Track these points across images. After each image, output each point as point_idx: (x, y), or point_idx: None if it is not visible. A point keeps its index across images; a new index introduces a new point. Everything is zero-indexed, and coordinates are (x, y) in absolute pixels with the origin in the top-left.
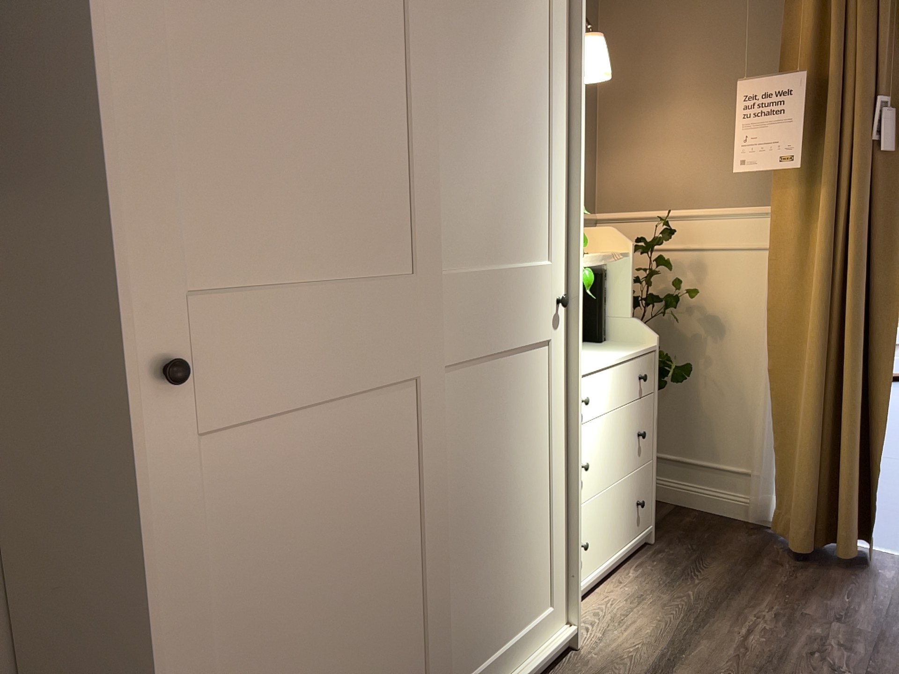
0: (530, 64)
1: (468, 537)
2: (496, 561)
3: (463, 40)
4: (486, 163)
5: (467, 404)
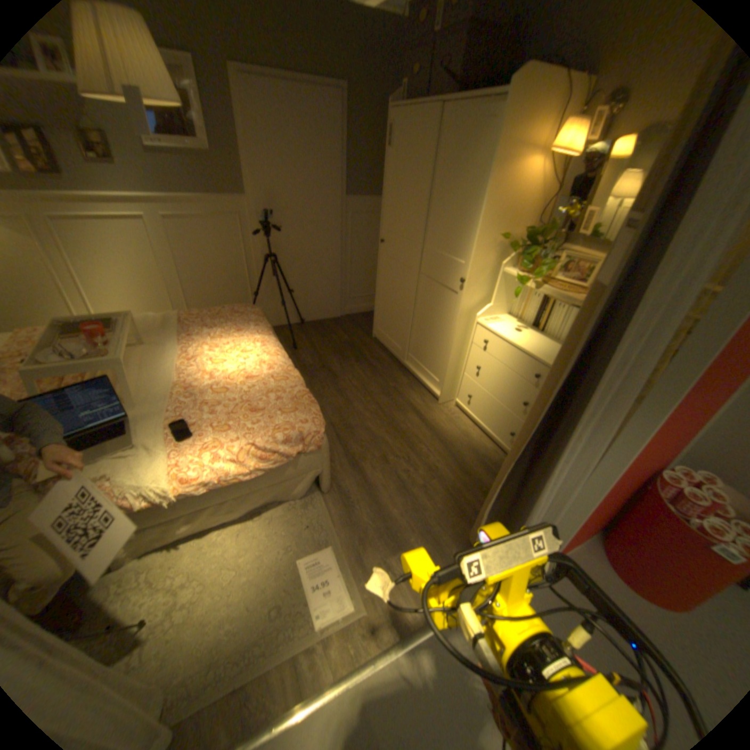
0: (473, 176)
1: (421, 324)
2: (426, 341)
3: (446, 172)
4: (446, 216)
5: (427, 288)
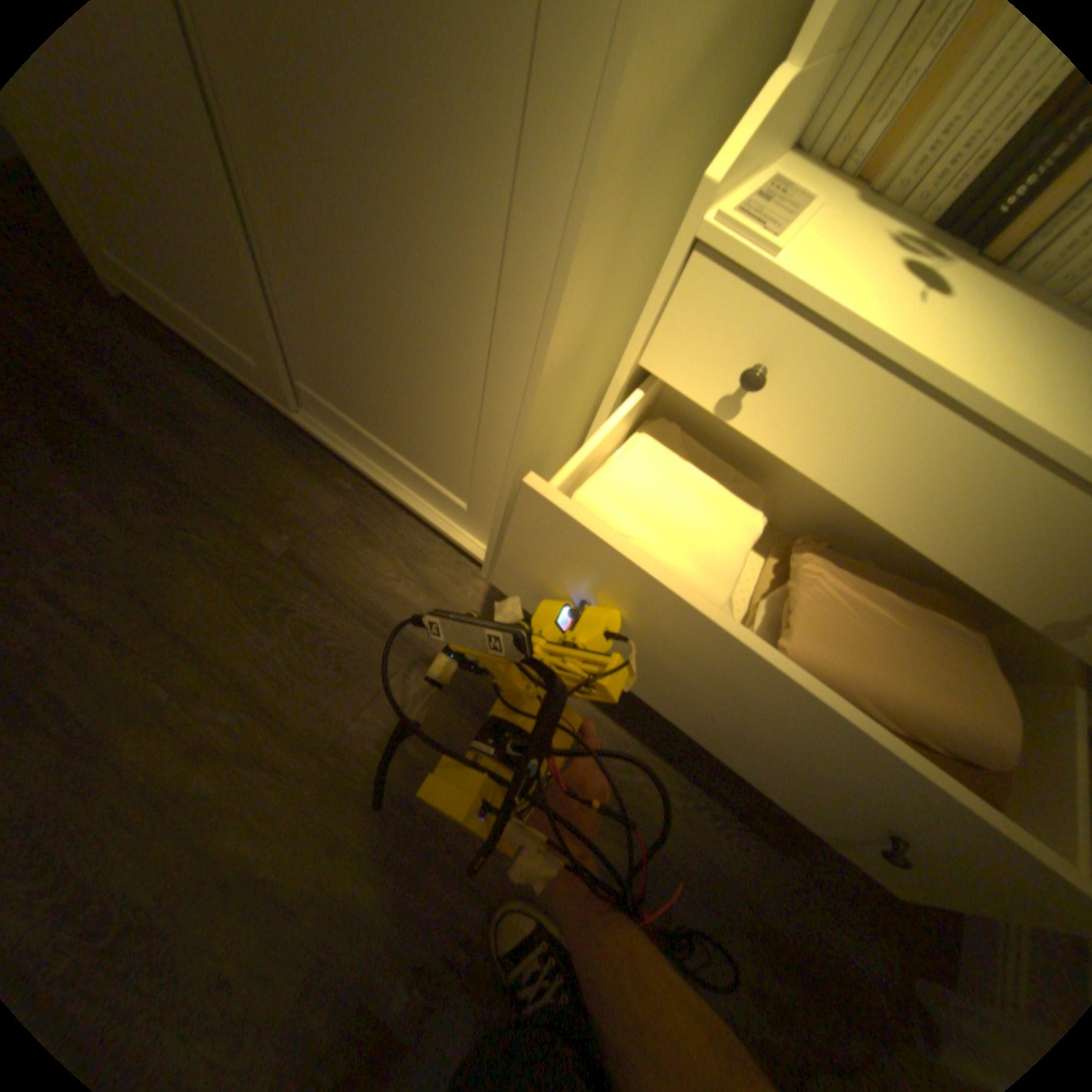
0: None
1: (301, 245)
2: (361, 341)
3: None
4: None
5: None
